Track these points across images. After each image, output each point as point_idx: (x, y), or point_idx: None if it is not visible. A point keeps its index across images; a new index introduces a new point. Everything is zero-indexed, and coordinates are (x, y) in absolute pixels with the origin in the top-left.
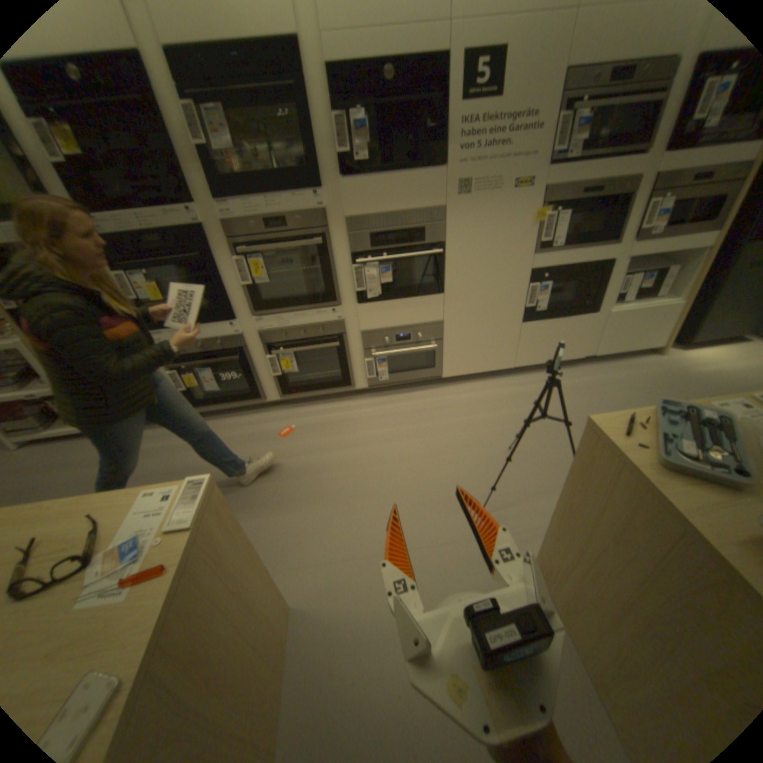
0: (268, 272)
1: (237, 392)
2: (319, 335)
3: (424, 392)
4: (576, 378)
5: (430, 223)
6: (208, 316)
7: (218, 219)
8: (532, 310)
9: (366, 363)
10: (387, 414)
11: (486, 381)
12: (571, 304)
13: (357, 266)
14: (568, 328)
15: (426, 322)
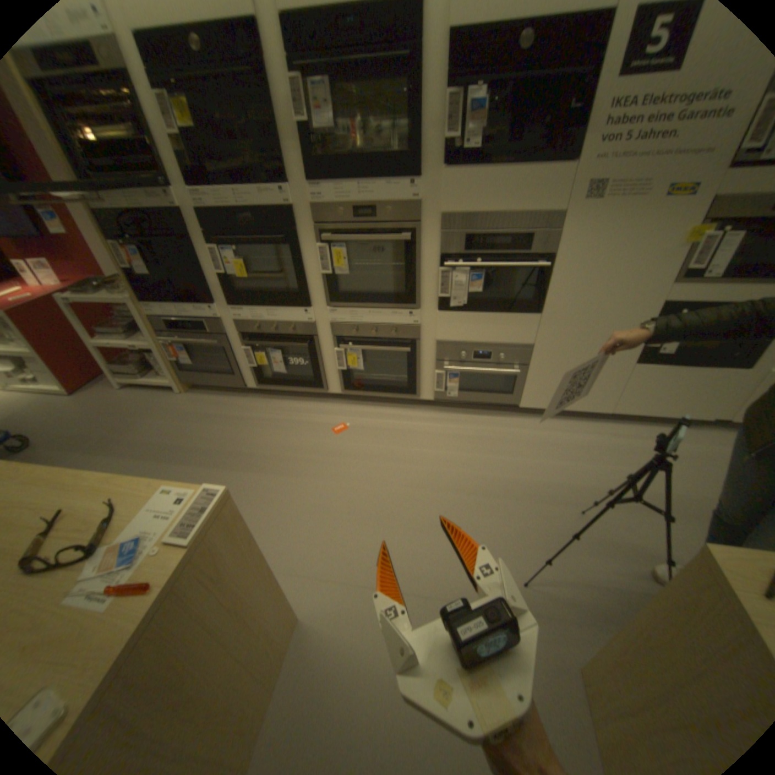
0: (350, 263)
1: (304, 377)
2: (392, 337)
3: (495, 419)
4: (697, 444)
5: (543, 229)
6: (286, 300)
7: (309, 203)
8: (655, 351)
9: (437, 375)
10: (448, 435)
11: (574, 422)
12: (713, 352)
13: (445, 269)
14: (701, 381)
15: (514, 343)
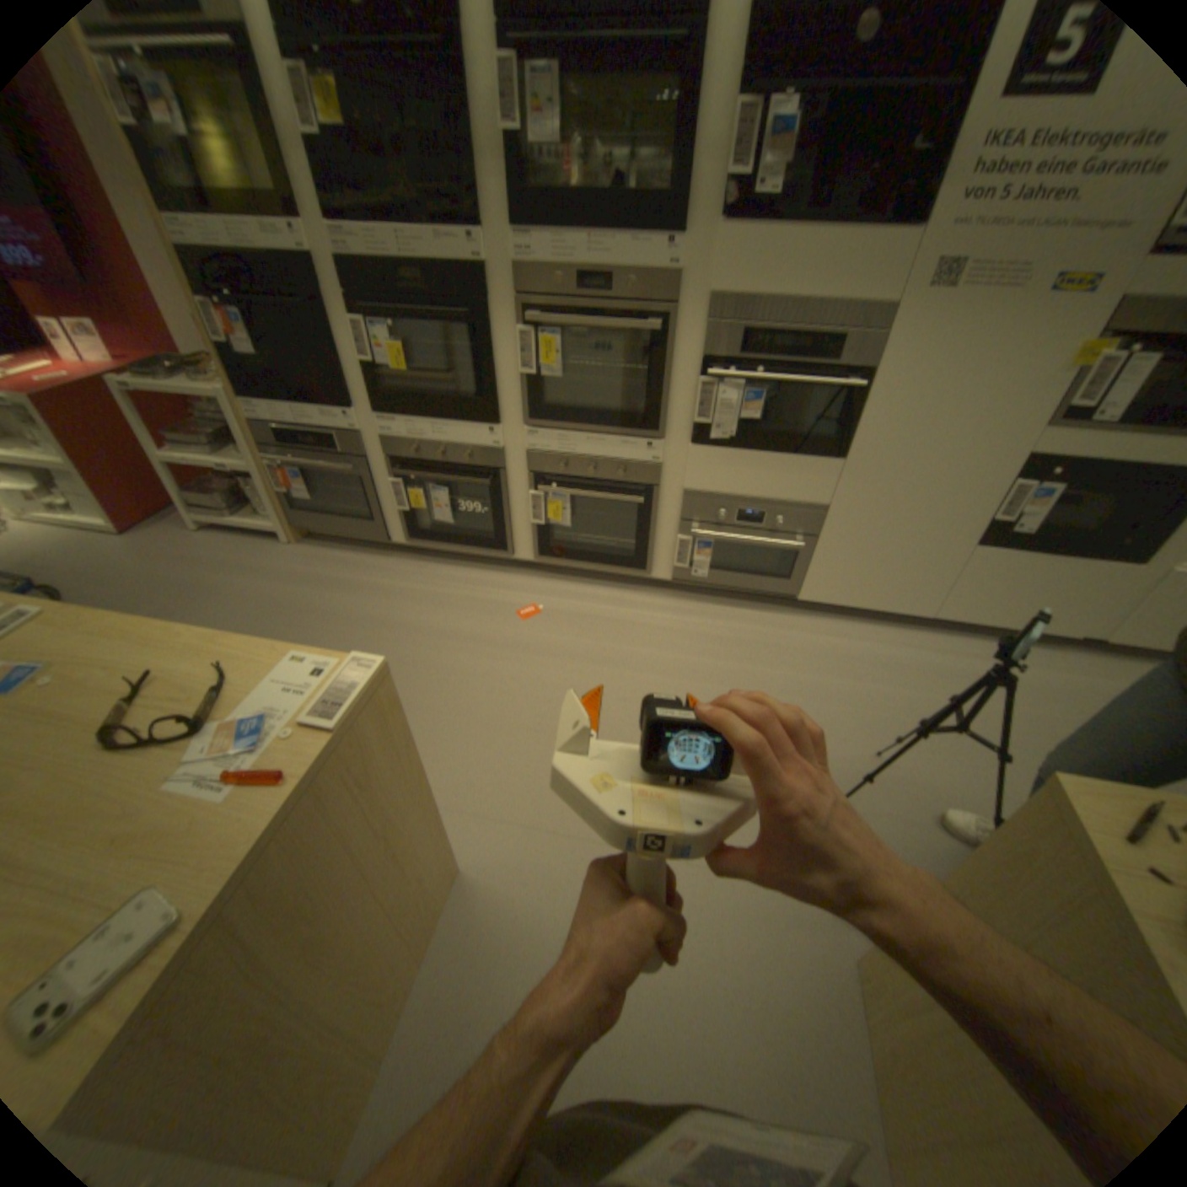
0: (565, 361)
1: (478, 533)
2: (617, 479)
3: (760, 614)
4: (1052, 670)
5: (861, 329)
6: (462, 411)
7: (511, 261)
8: (1008, 528)
9: (680, 541)
10: (688, 632)
11: (876, 627)
12: (1092, 535)
13: (708, 380)
14: (1069, 577)
15: (799, 501)
